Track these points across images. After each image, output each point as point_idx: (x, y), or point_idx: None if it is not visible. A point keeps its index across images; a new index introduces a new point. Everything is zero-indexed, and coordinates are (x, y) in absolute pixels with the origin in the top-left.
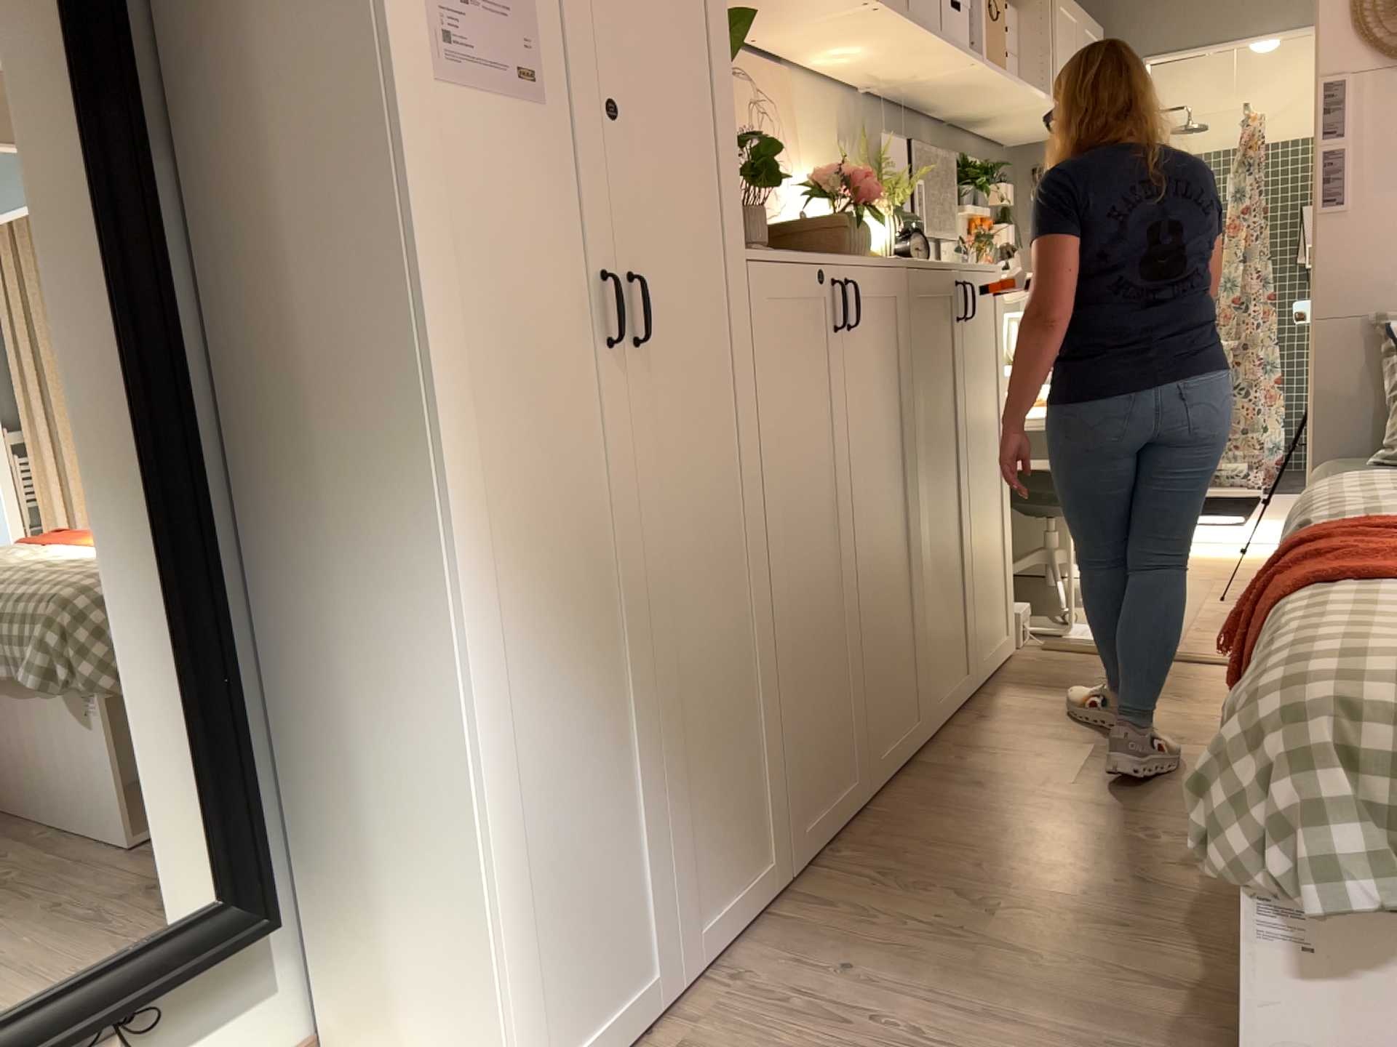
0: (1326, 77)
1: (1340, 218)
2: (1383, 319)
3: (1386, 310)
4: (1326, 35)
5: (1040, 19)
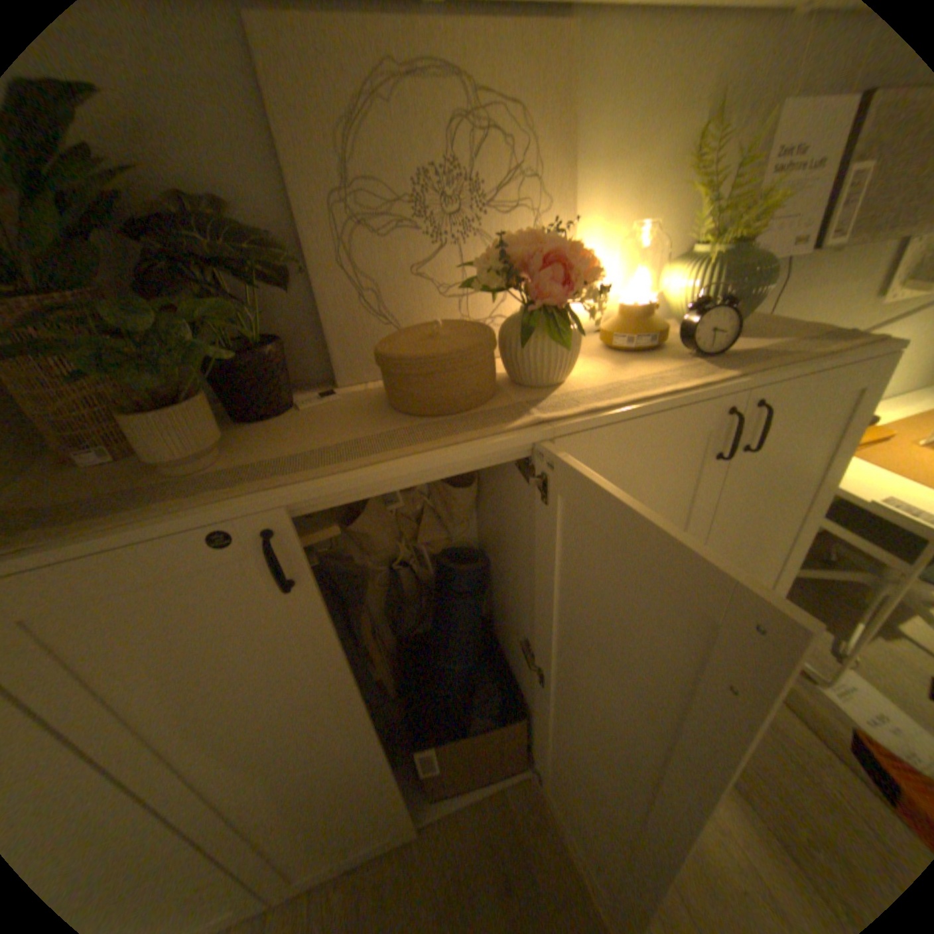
0: None
1: None
2: None
3: None
4: None
5: None
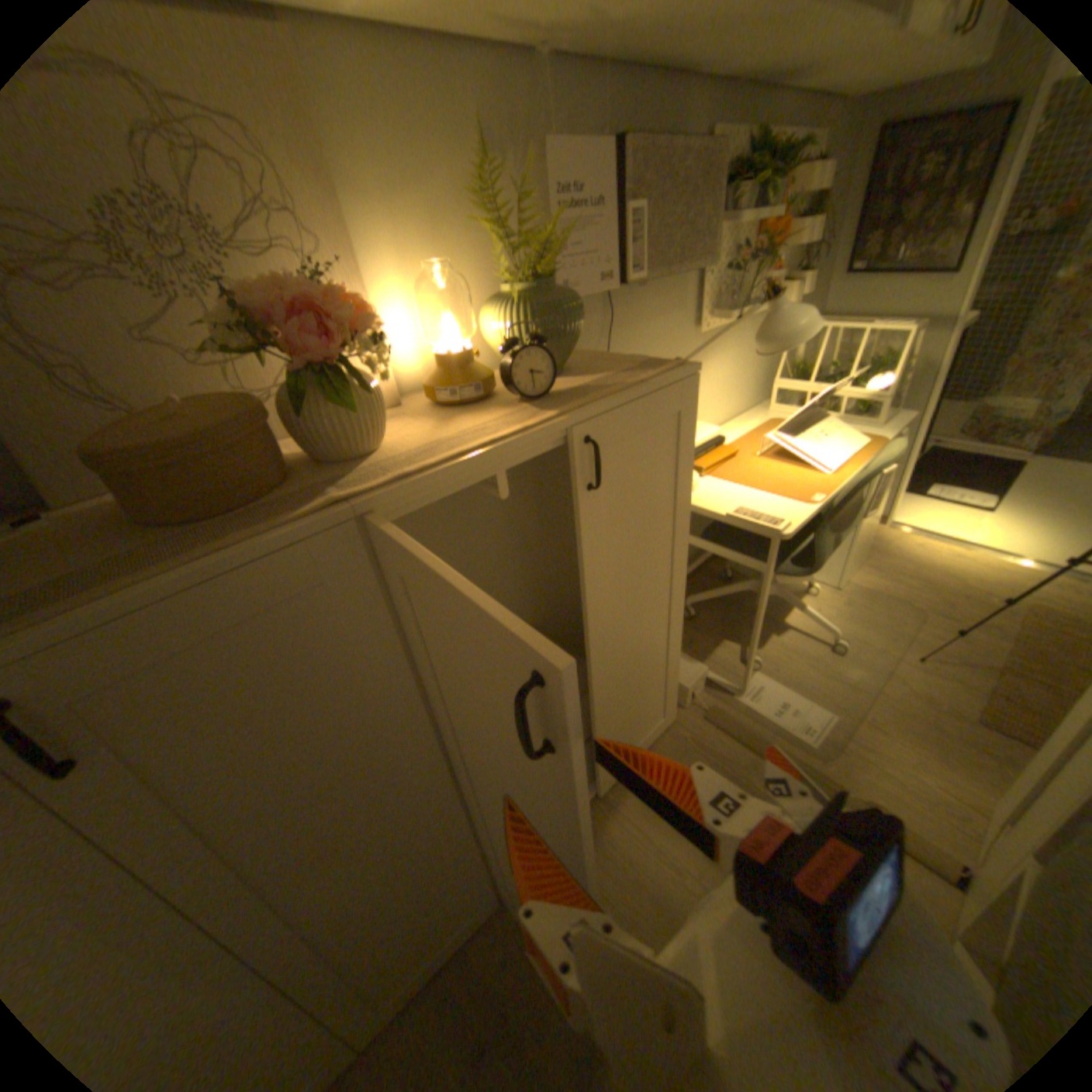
0: None
1: None
2: None
3: None
4: None
5: None
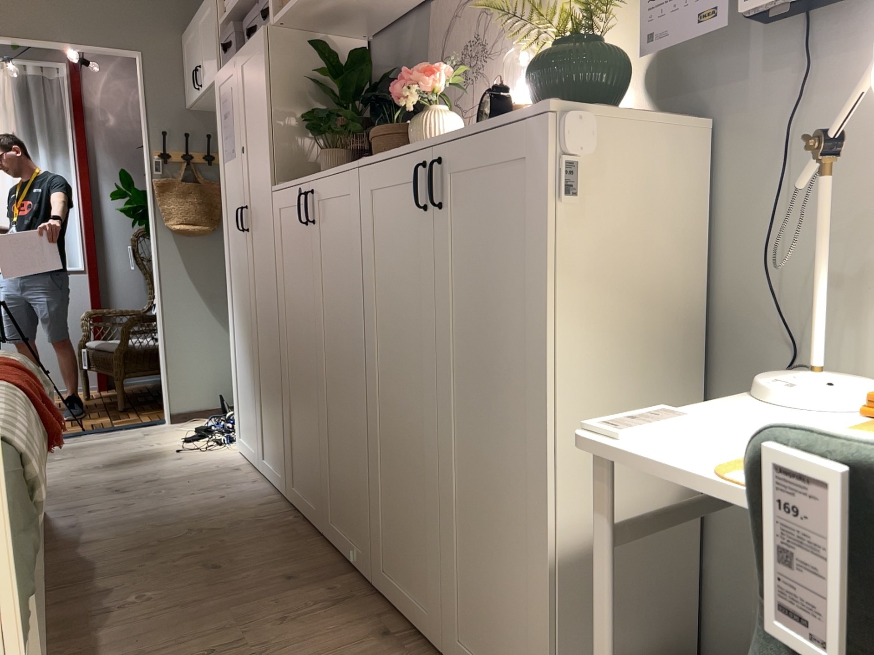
0: None
1: None
2: None
3: None
4: None
5: None
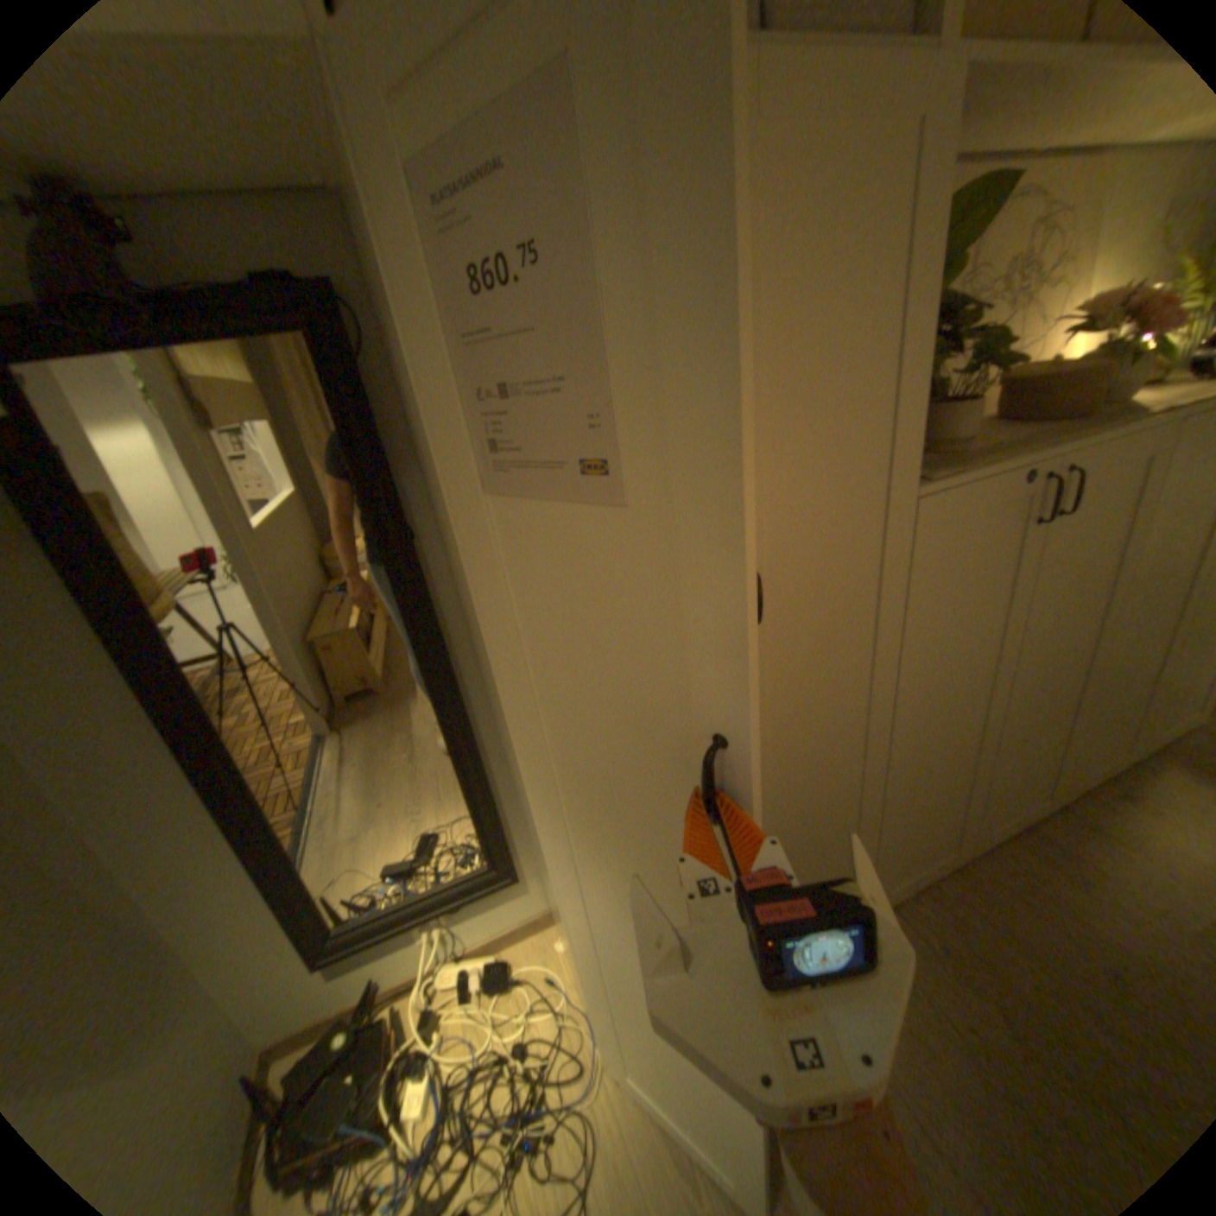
0: None
1: None
2: None
3: None
4: None
5: None
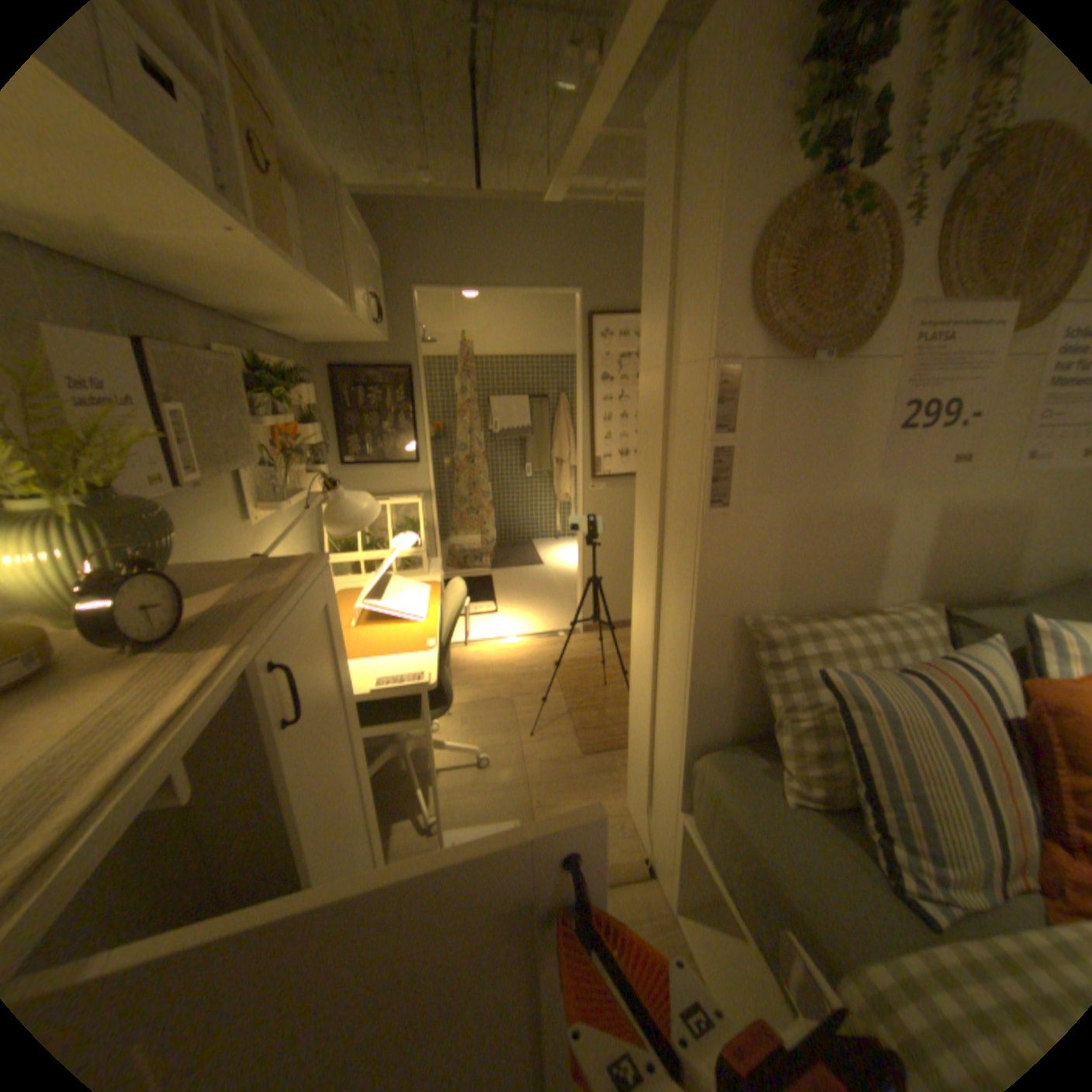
0: (722, 355)
1: (722, 517)
2: (758, 622)
3: (752, 608)
4: (725, 301)
5: (327, 206)
